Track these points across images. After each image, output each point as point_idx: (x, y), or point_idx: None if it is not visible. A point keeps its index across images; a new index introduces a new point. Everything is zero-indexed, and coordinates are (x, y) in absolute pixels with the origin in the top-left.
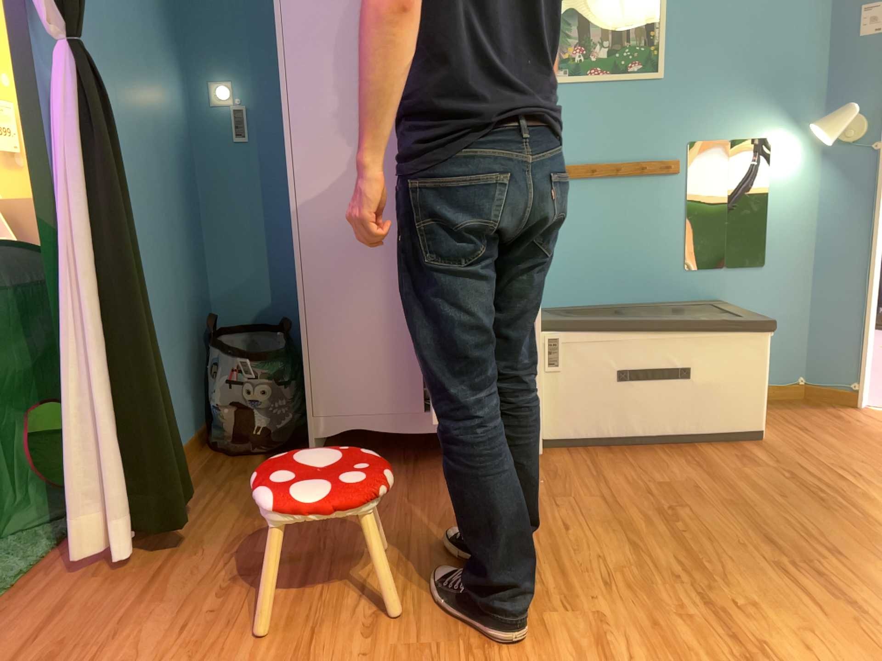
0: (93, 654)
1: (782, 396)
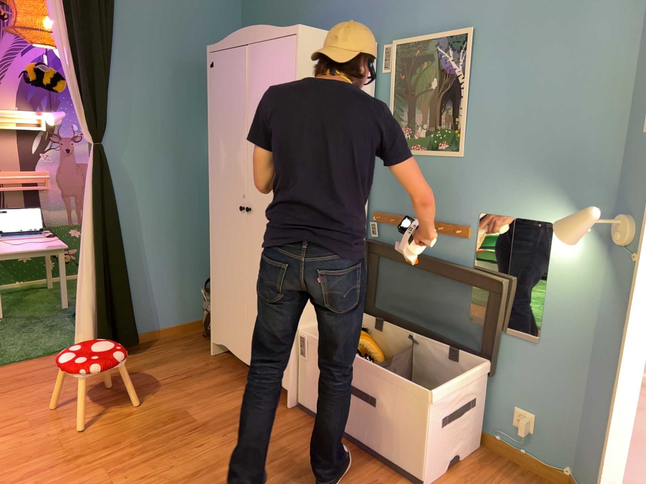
0: (24, 388)
1: (544, 474)
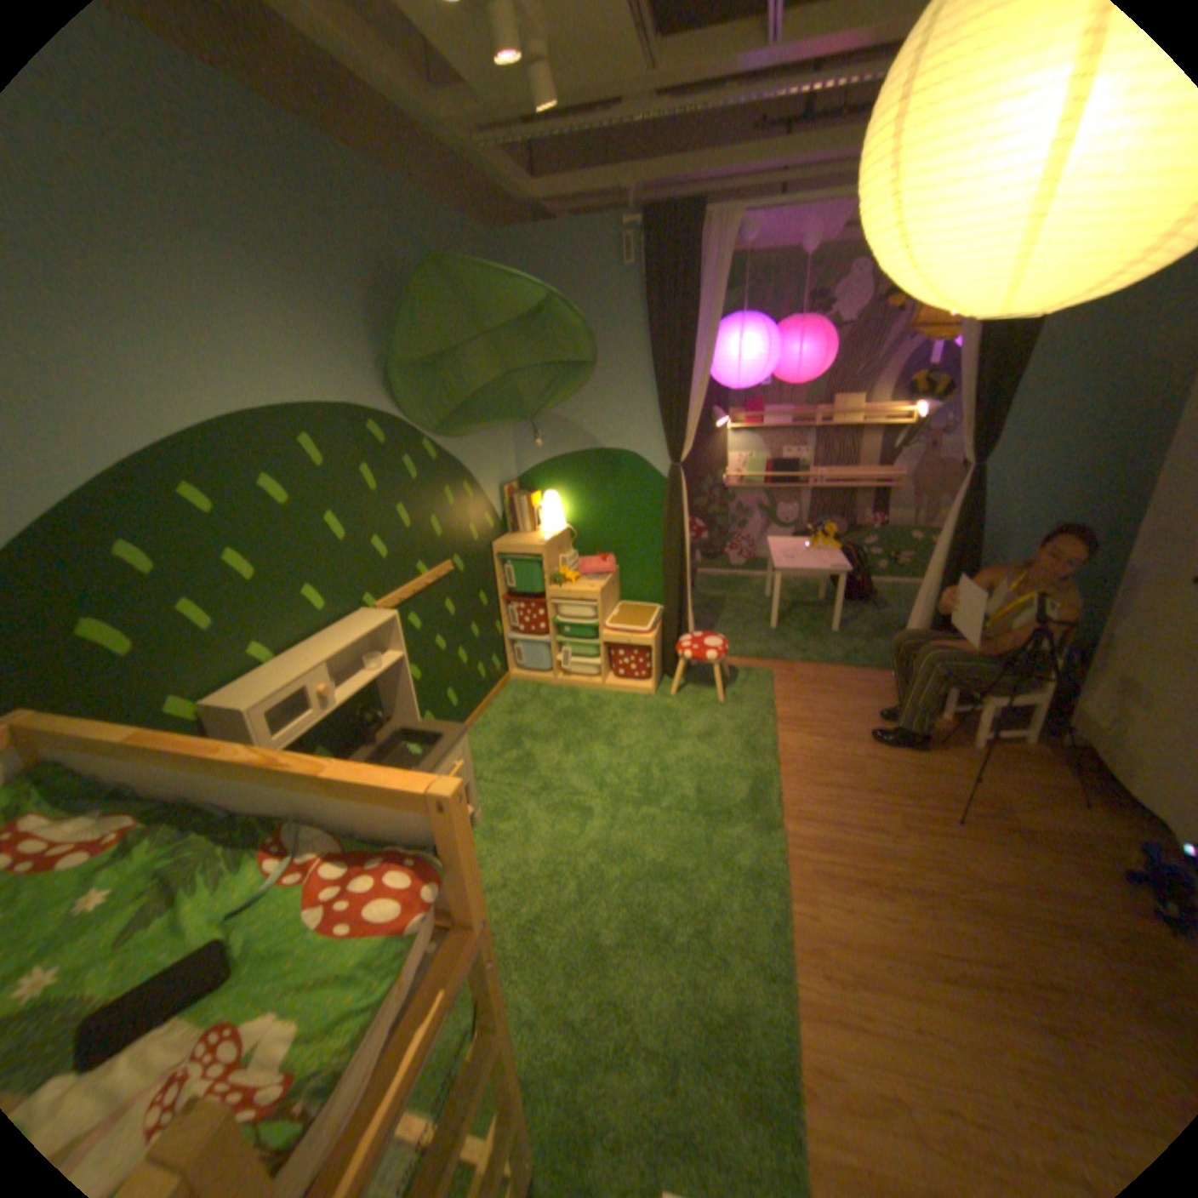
0: (839, 697)
1: None
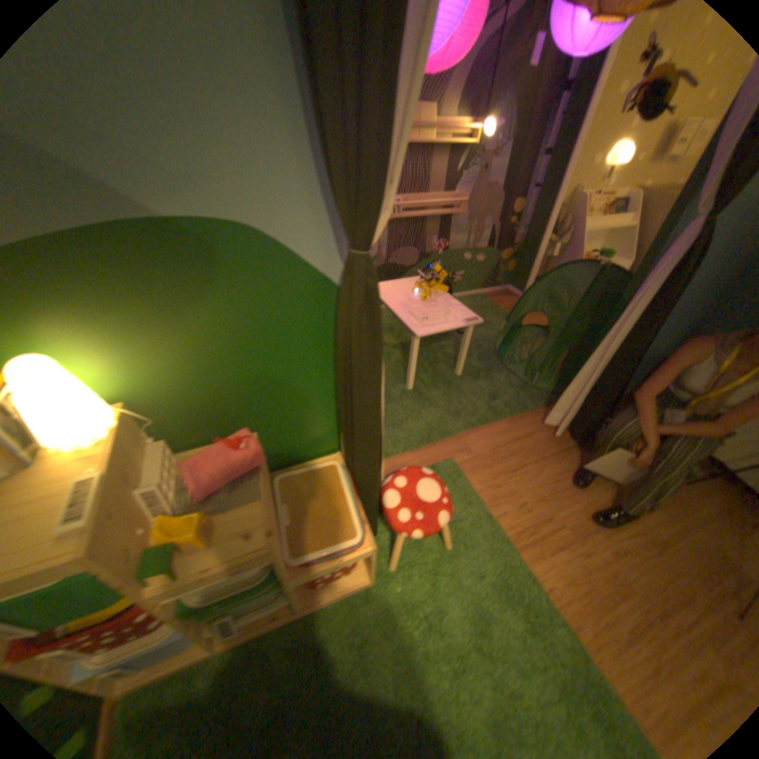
0: (528, 469)
1: None
